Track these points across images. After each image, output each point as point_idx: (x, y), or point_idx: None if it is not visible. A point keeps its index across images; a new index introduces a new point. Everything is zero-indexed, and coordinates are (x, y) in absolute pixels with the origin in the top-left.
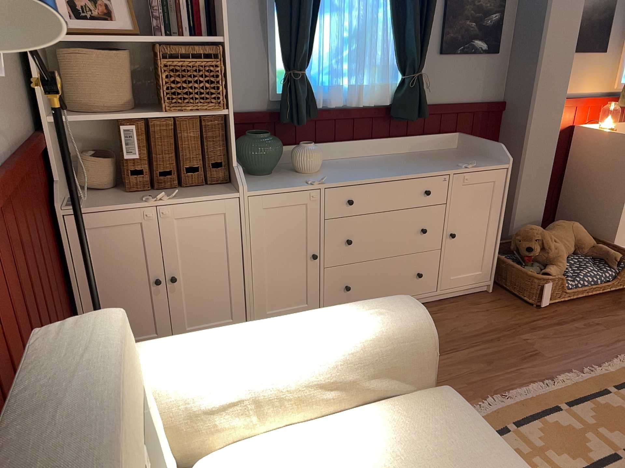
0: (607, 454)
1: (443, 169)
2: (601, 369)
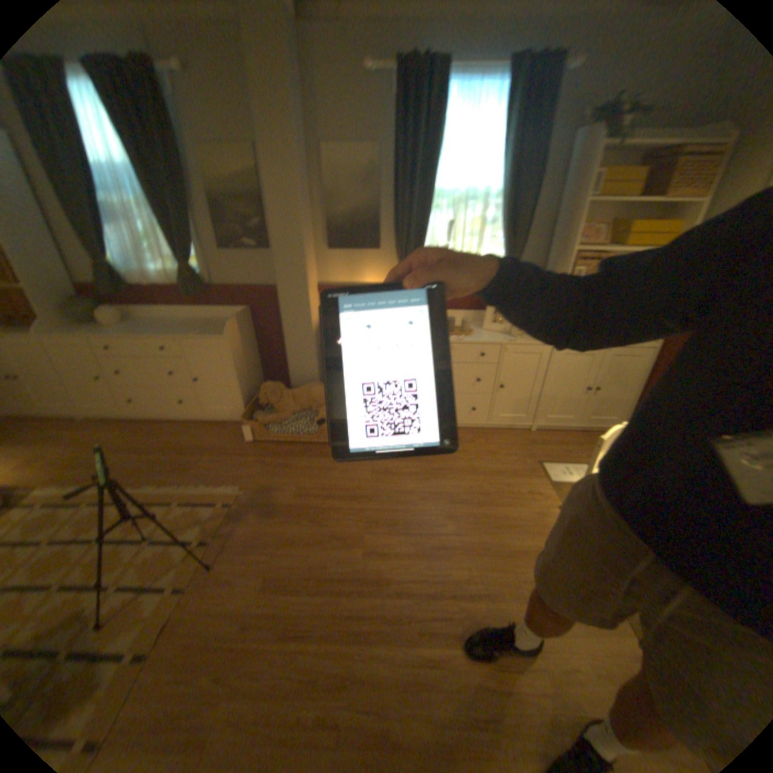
0: (93, 536)
1: (174, 333)
2: (195, 490)
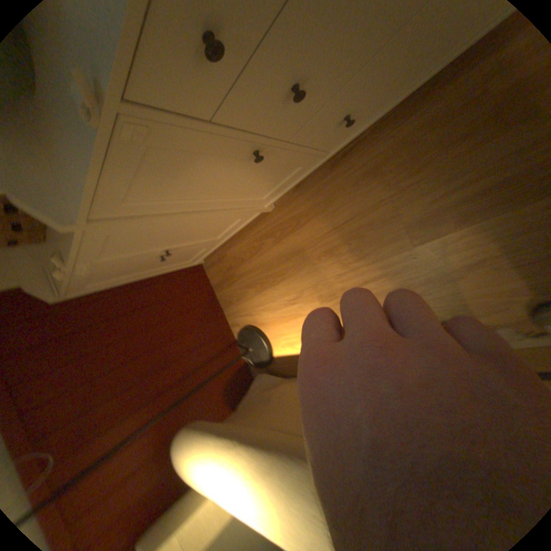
0: None
1: None
2: None
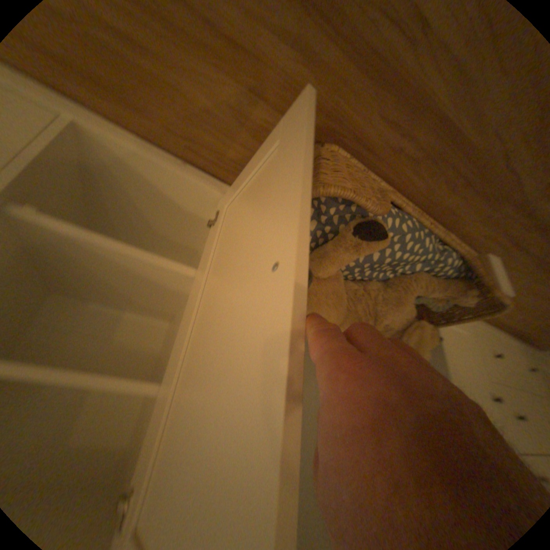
0: None
1: None
2: None
